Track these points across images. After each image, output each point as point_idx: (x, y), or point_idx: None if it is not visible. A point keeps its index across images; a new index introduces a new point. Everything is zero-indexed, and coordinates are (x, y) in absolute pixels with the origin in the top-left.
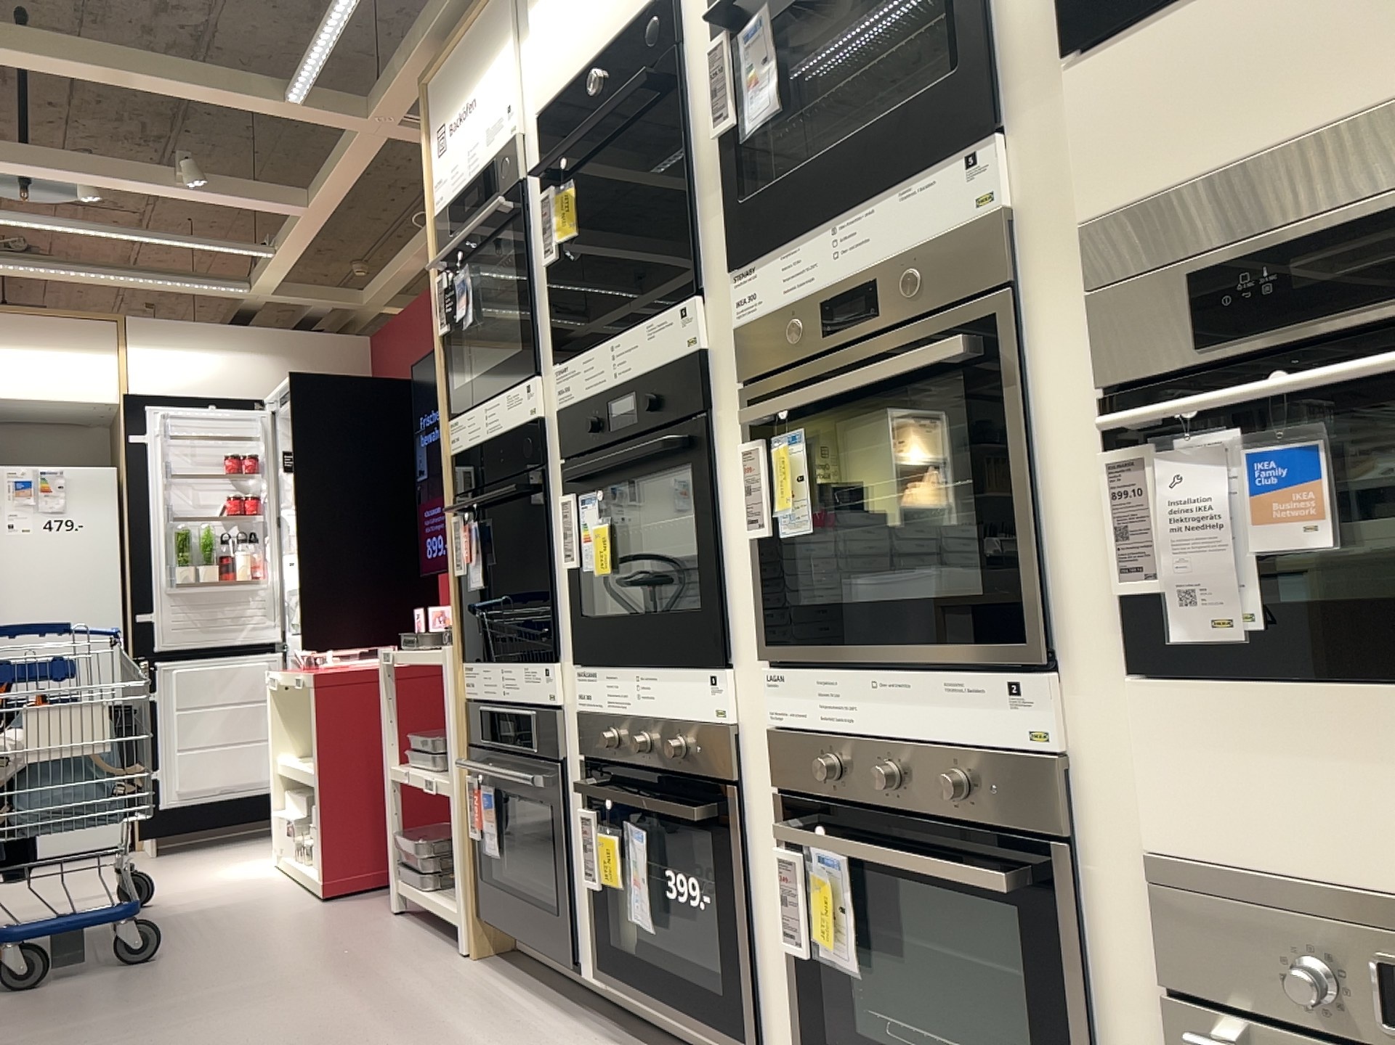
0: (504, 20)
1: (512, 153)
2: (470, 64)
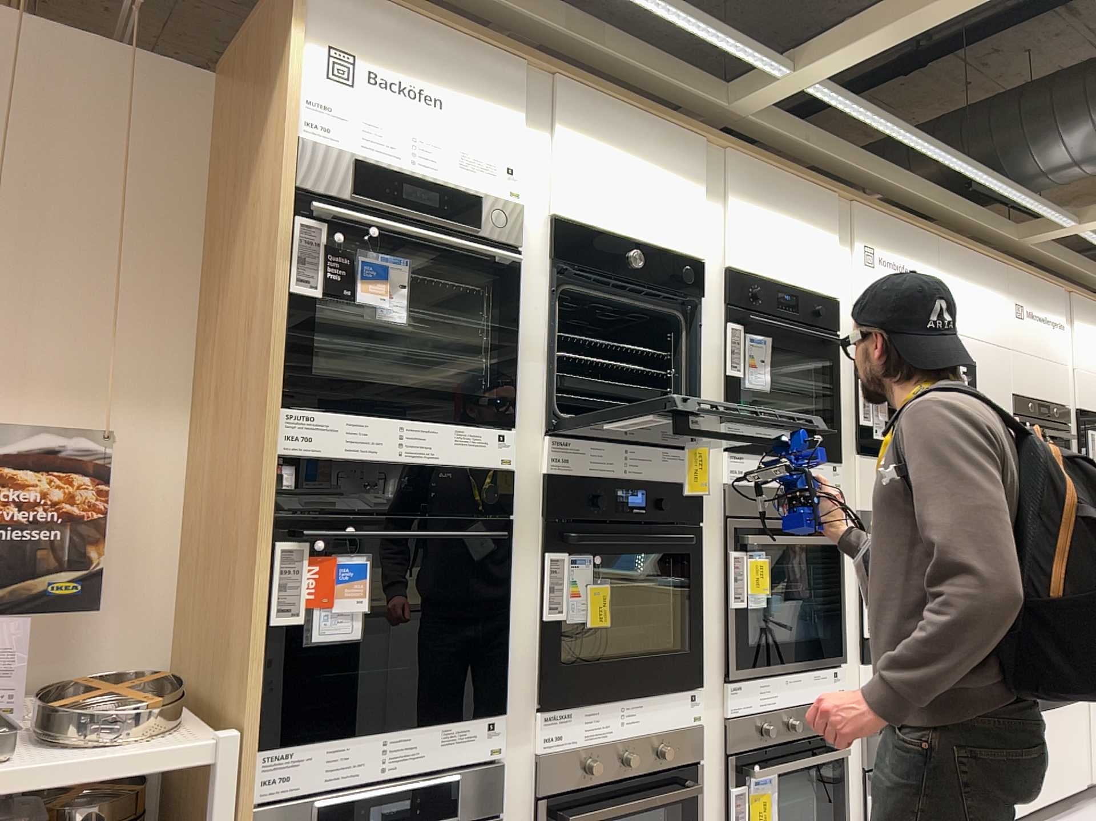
0: (519, 91)
1: (518, 216)
2: (442, 61)
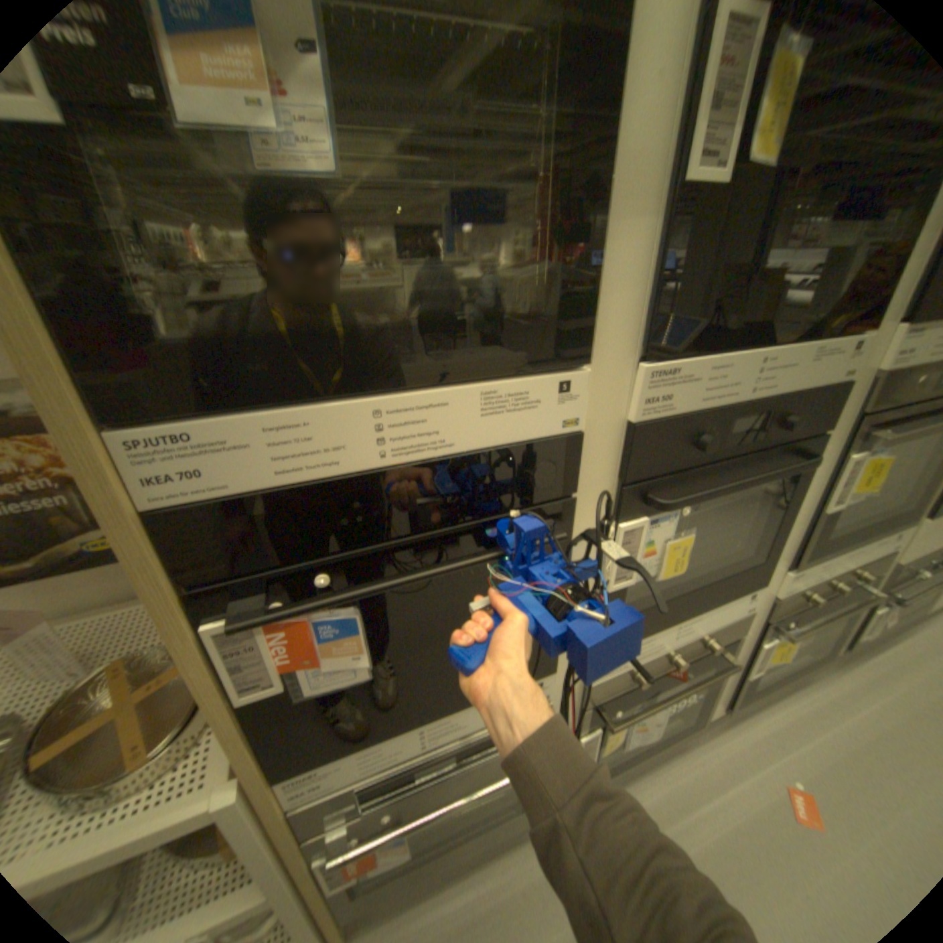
0: None
1: None
2: None
